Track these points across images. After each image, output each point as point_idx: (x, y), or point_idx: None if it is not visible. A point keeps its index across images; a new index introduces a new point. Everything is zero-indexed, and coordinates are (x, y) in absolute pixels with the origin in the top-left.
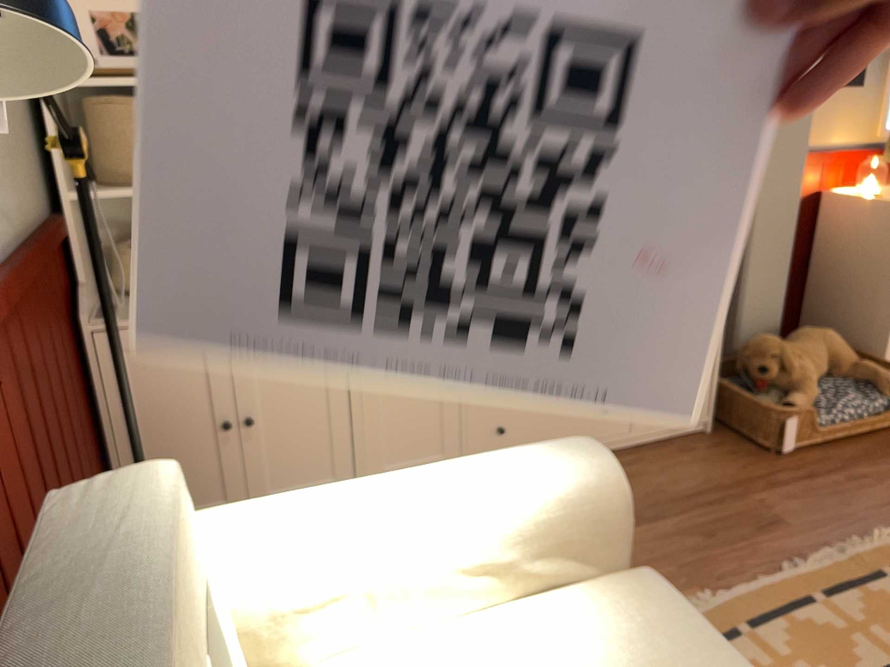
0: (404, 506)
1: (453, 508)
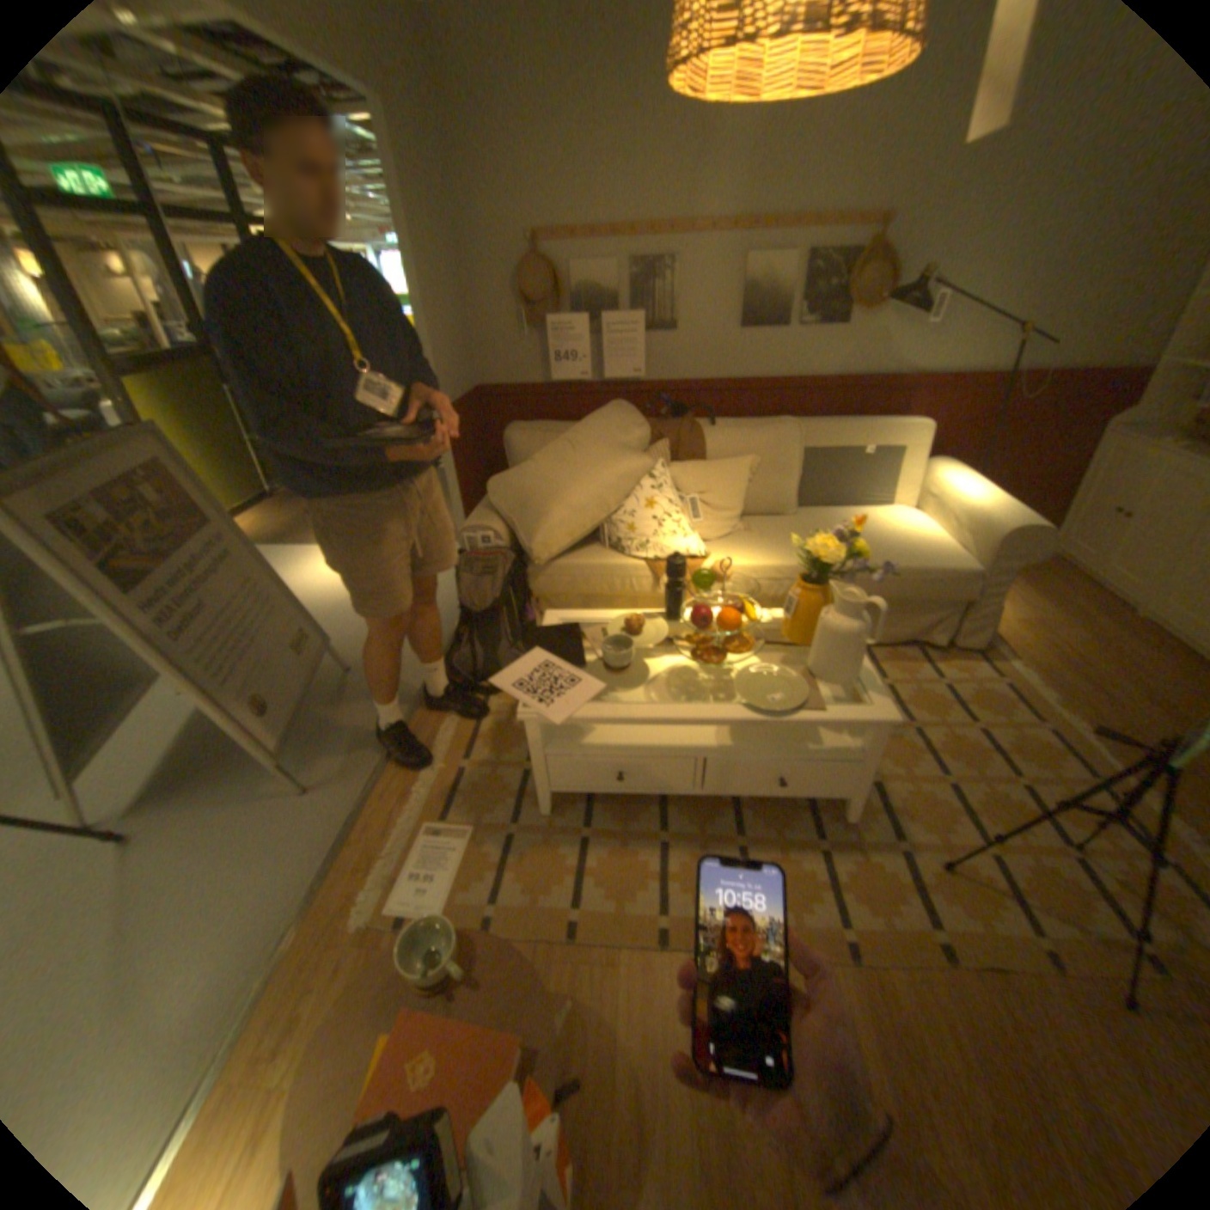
0: (971, 490)
1: (974, 498)
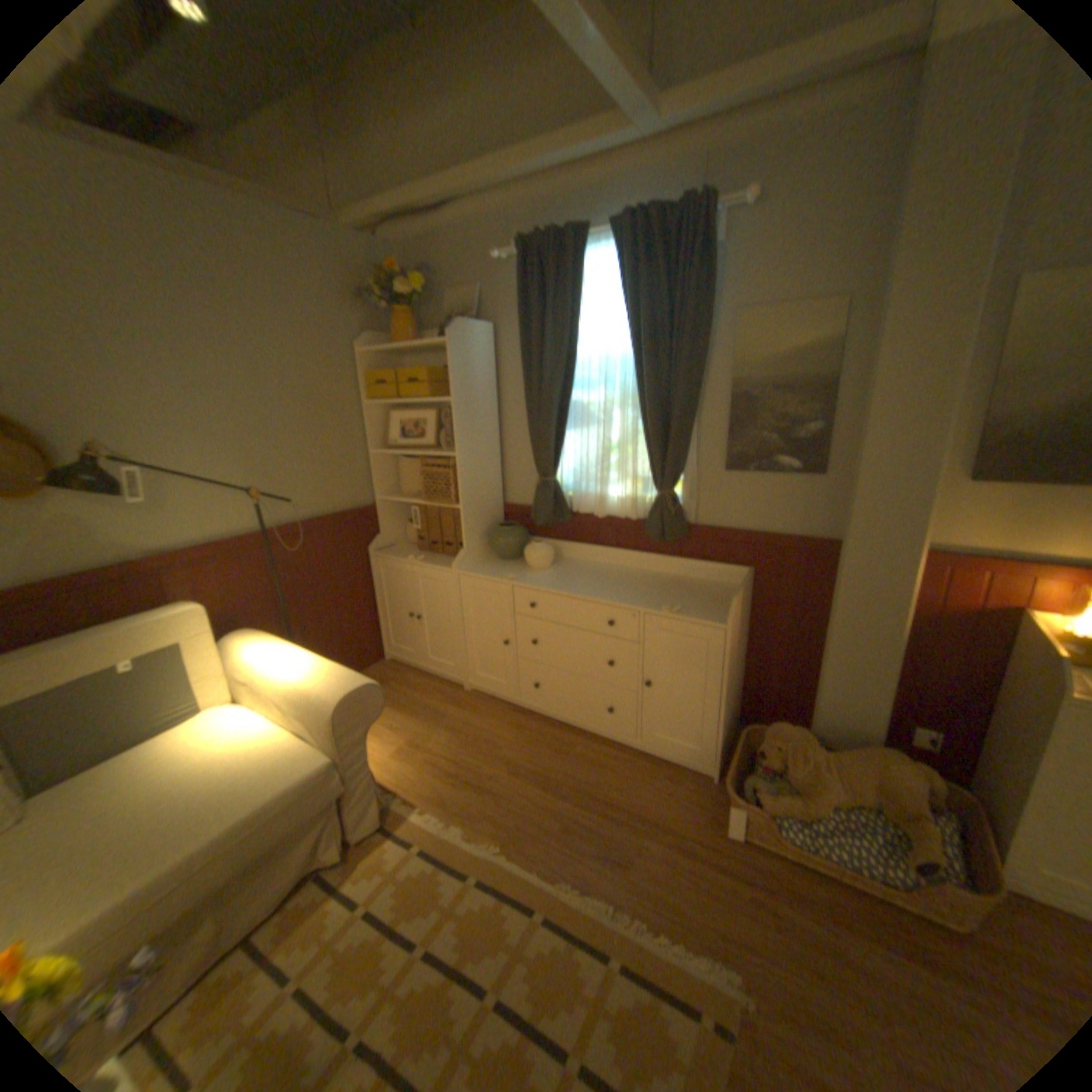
0: (279, 664)
1: (285, 674)
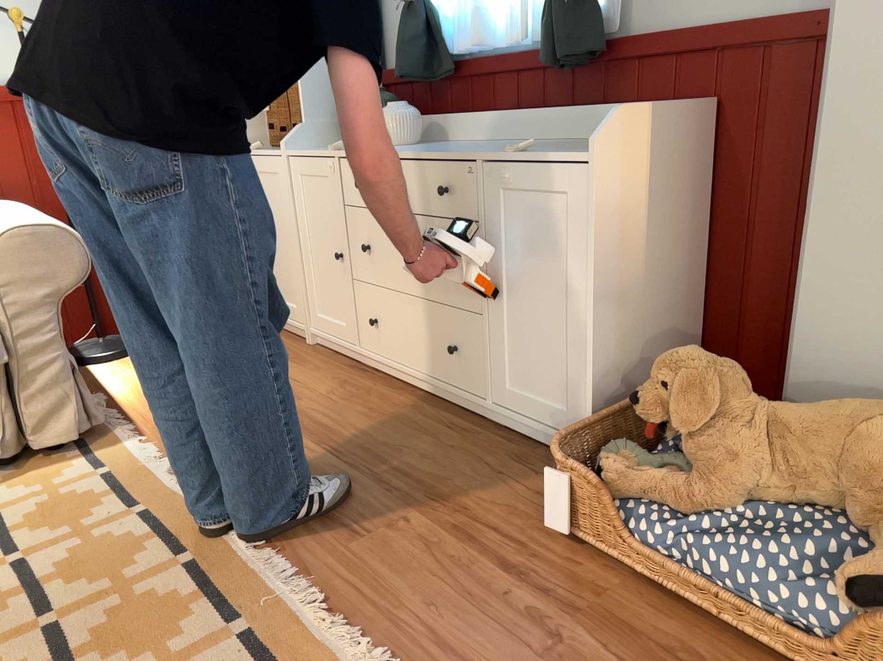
0: None
1: None
